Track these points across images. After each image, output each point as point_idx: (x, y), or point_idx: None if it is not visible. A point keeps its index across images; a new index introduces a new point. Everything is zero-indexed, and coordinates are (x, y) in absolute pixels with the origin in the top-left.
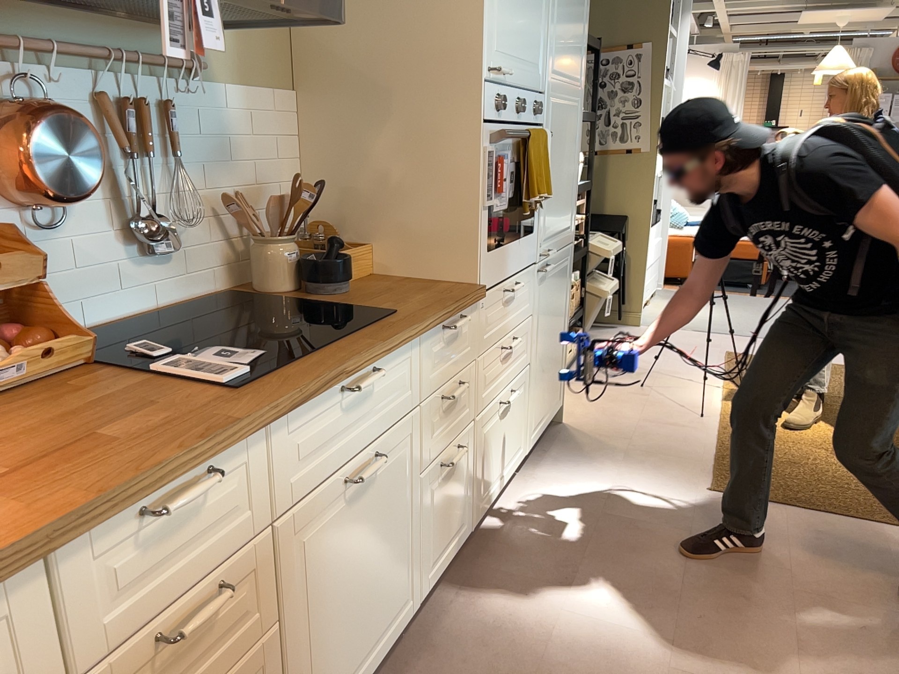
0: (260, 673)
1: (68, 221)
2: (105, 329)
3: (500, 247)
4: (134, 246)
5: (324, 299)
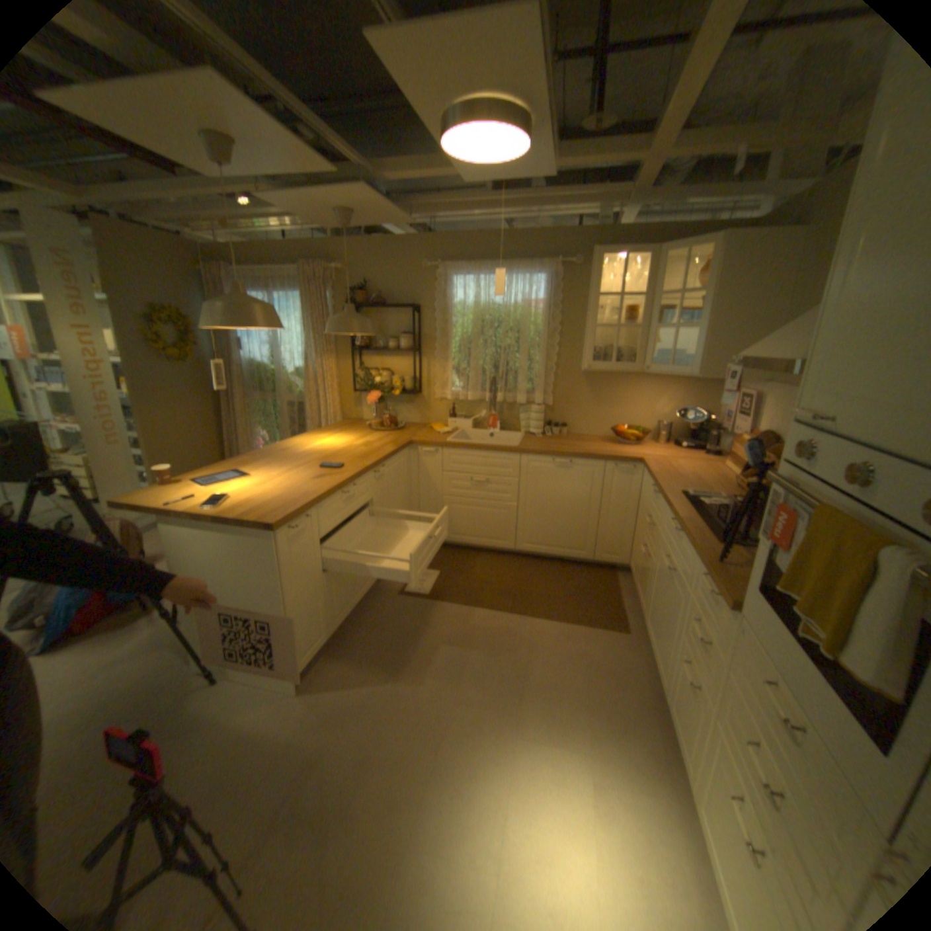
0: (652, 570)
1: None
2: None
3: (786, 627)
4: None
5: None
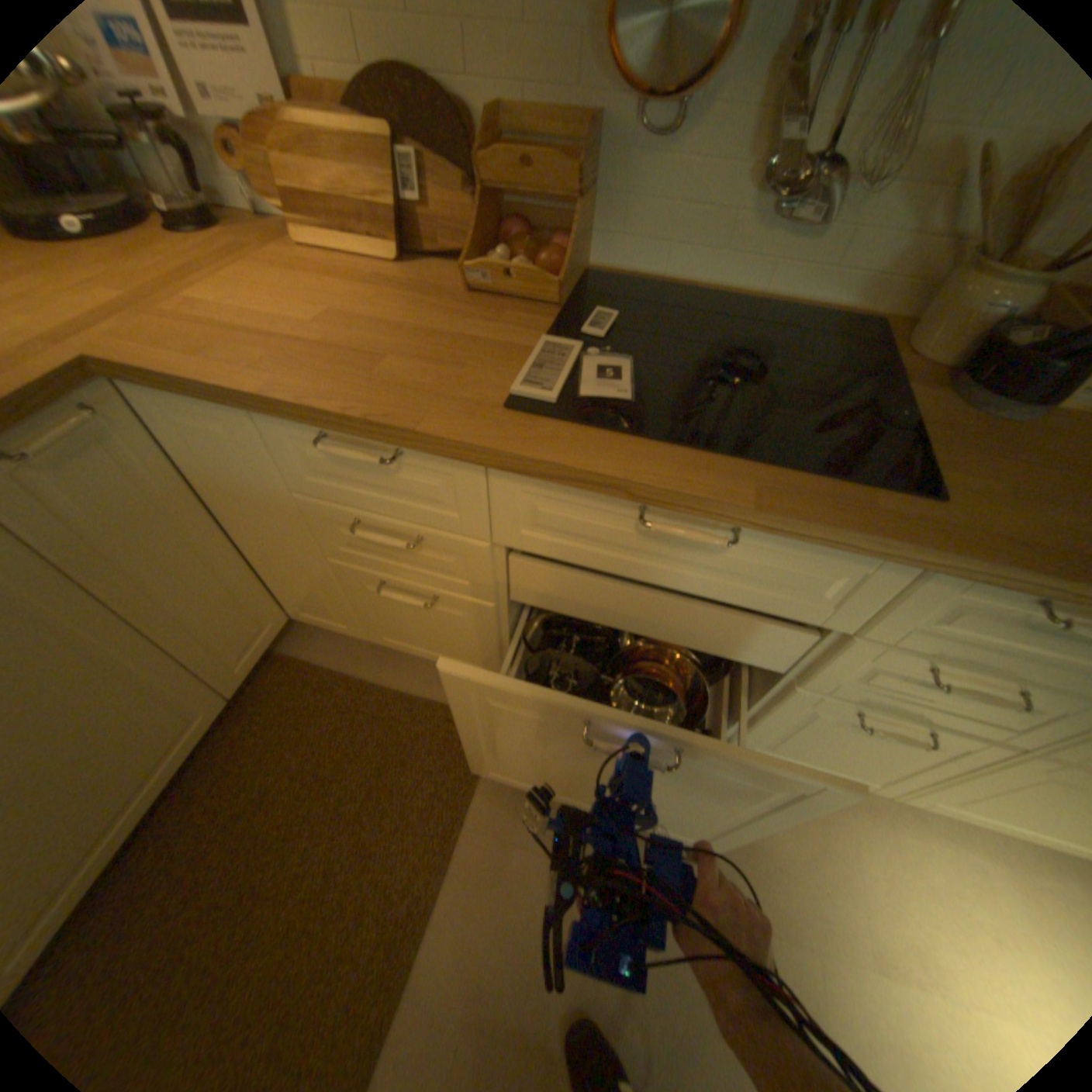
0: (471, 614)
1: (685, 123)
2: (678, 285)
3: None
4: (778, 191)
5: (937, 402)
